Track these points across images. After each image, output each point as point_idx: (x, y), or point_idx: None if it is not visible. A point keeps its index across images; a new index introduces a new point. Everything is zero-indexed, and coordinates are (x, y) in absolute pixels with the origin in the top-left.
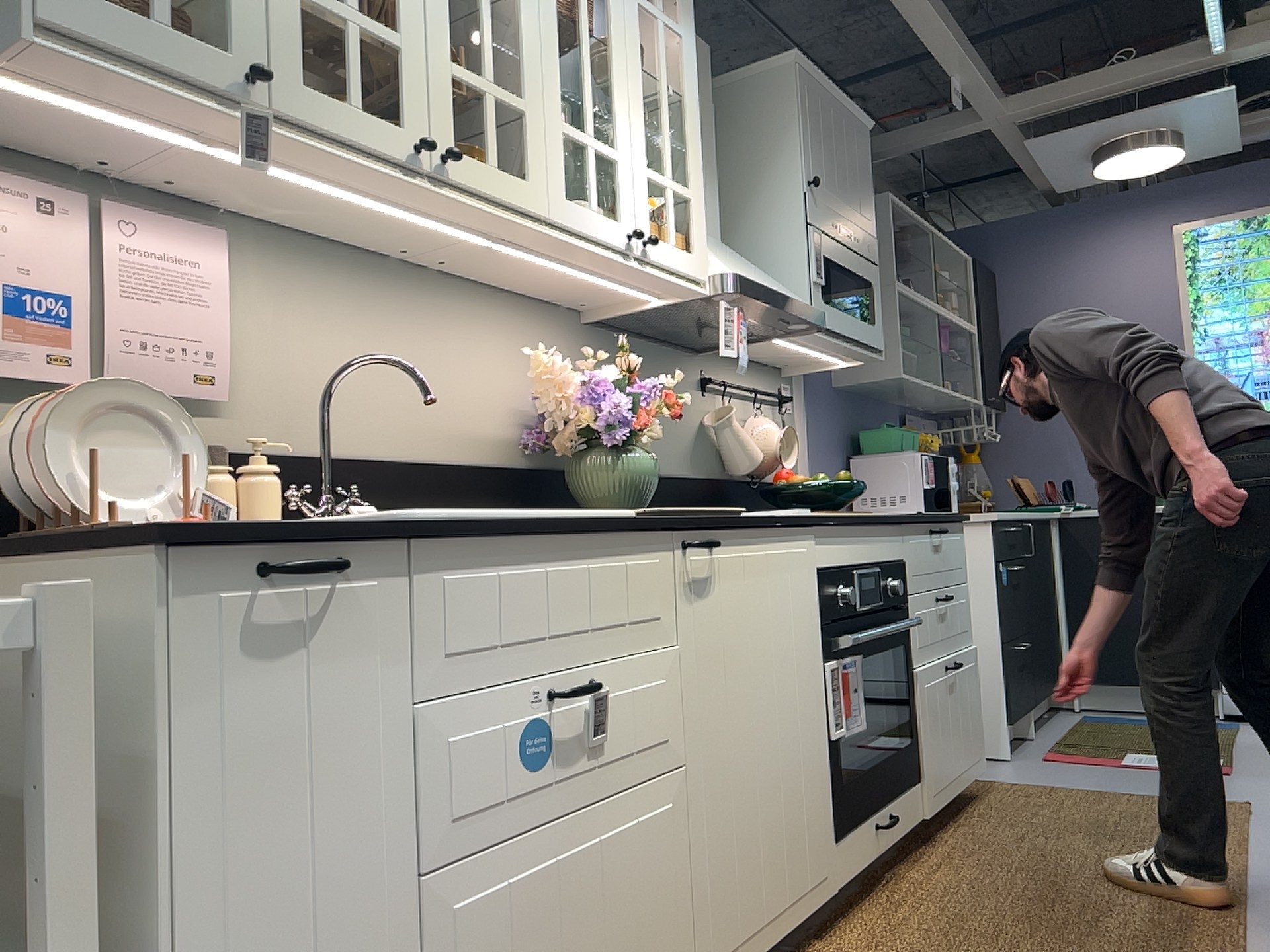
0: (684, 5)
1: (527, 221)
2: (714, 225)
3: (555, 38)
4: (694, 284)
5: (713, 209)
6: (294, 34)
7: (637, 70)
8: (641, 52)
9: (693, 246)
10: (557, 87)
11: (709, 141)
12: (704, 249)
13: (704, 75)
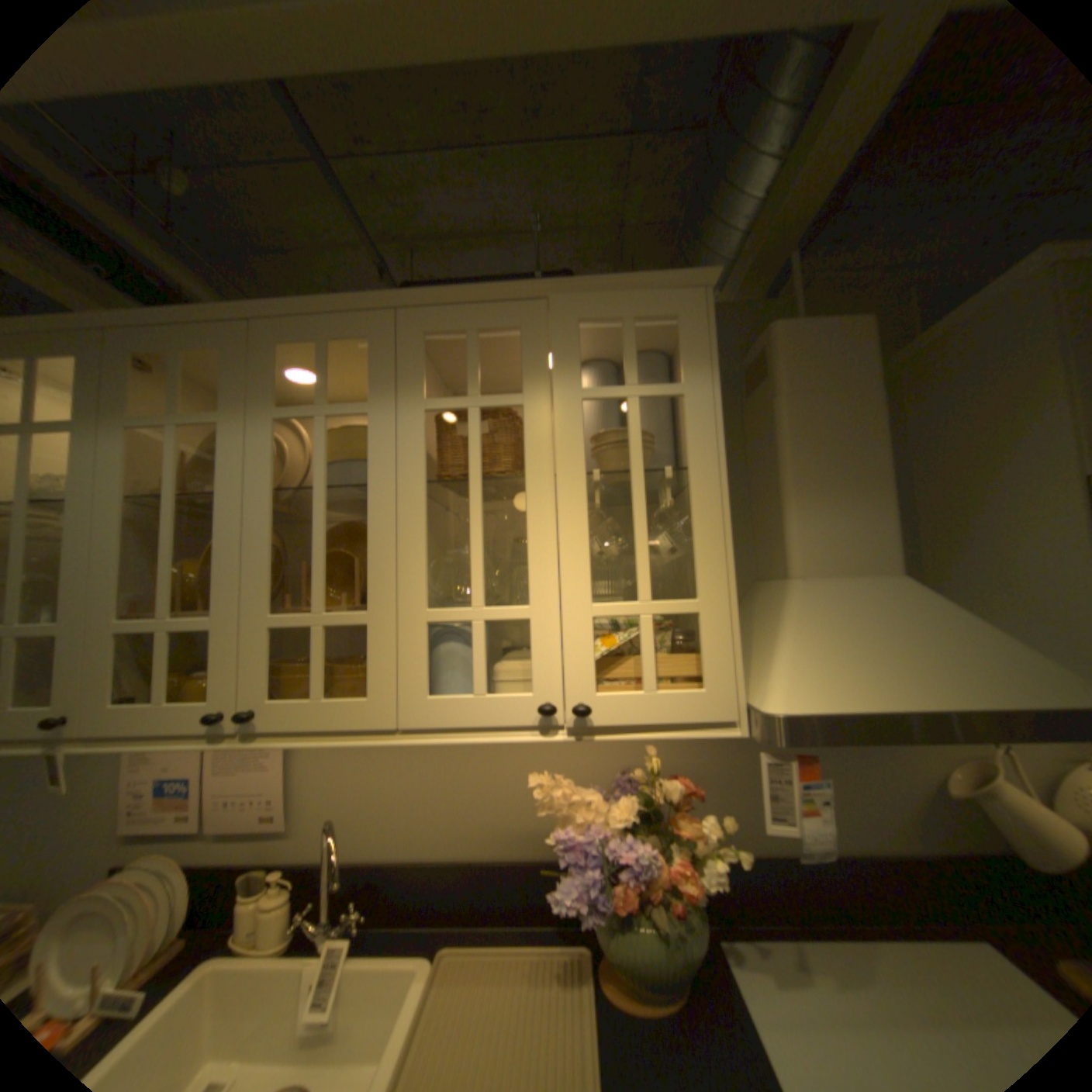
0: (687, 348)
1: (367, 741)
2: (877, 560)
3: (419, 520)
4: (707, 729)
5: (875, 536)
6: (105, 667)
7: (574, 486)
8: (584, 458)
9: (705, 675)
10: (420, 574)
11: (864, 445)
12: (726, 677)
13: (854, 358)
